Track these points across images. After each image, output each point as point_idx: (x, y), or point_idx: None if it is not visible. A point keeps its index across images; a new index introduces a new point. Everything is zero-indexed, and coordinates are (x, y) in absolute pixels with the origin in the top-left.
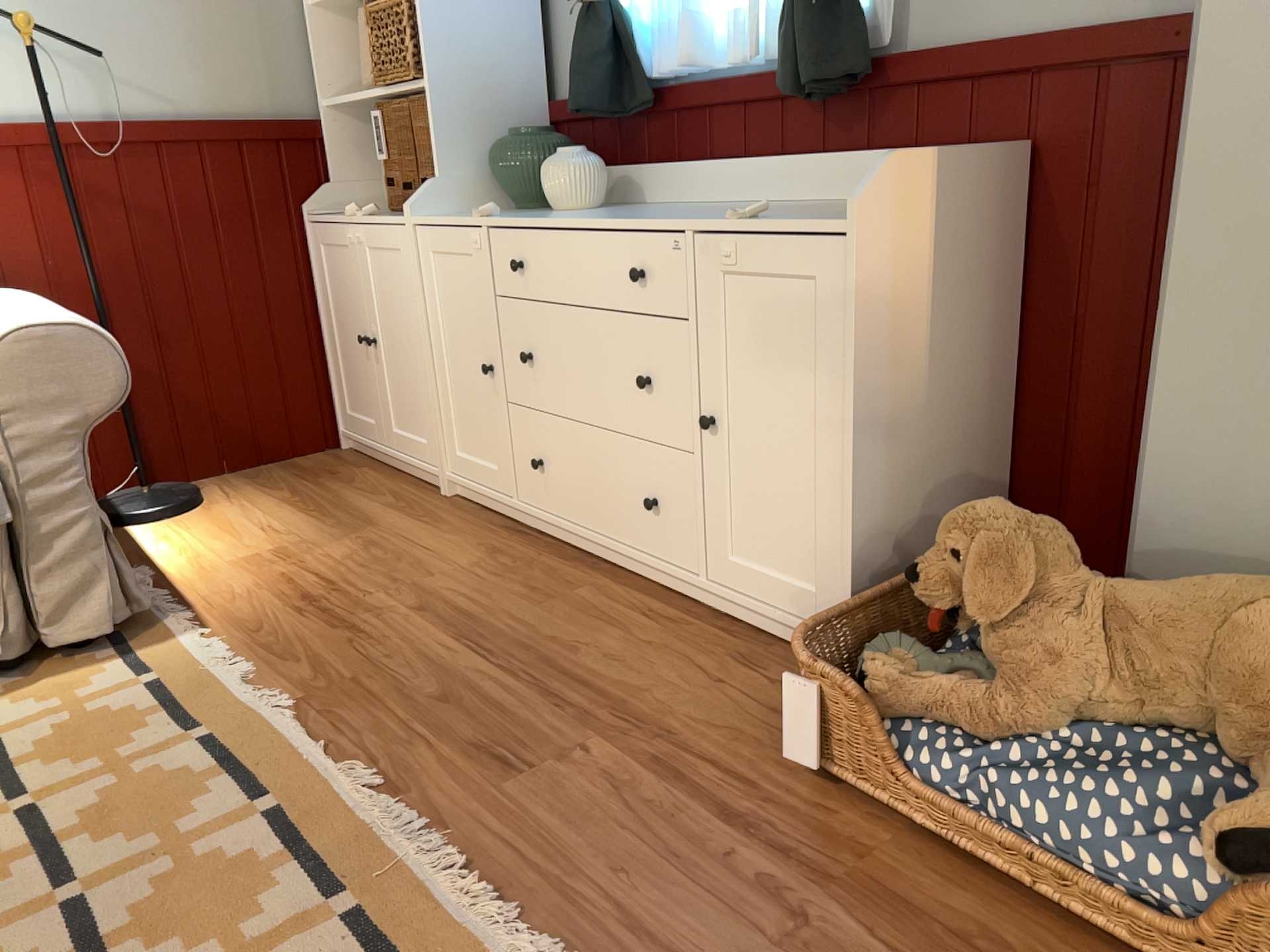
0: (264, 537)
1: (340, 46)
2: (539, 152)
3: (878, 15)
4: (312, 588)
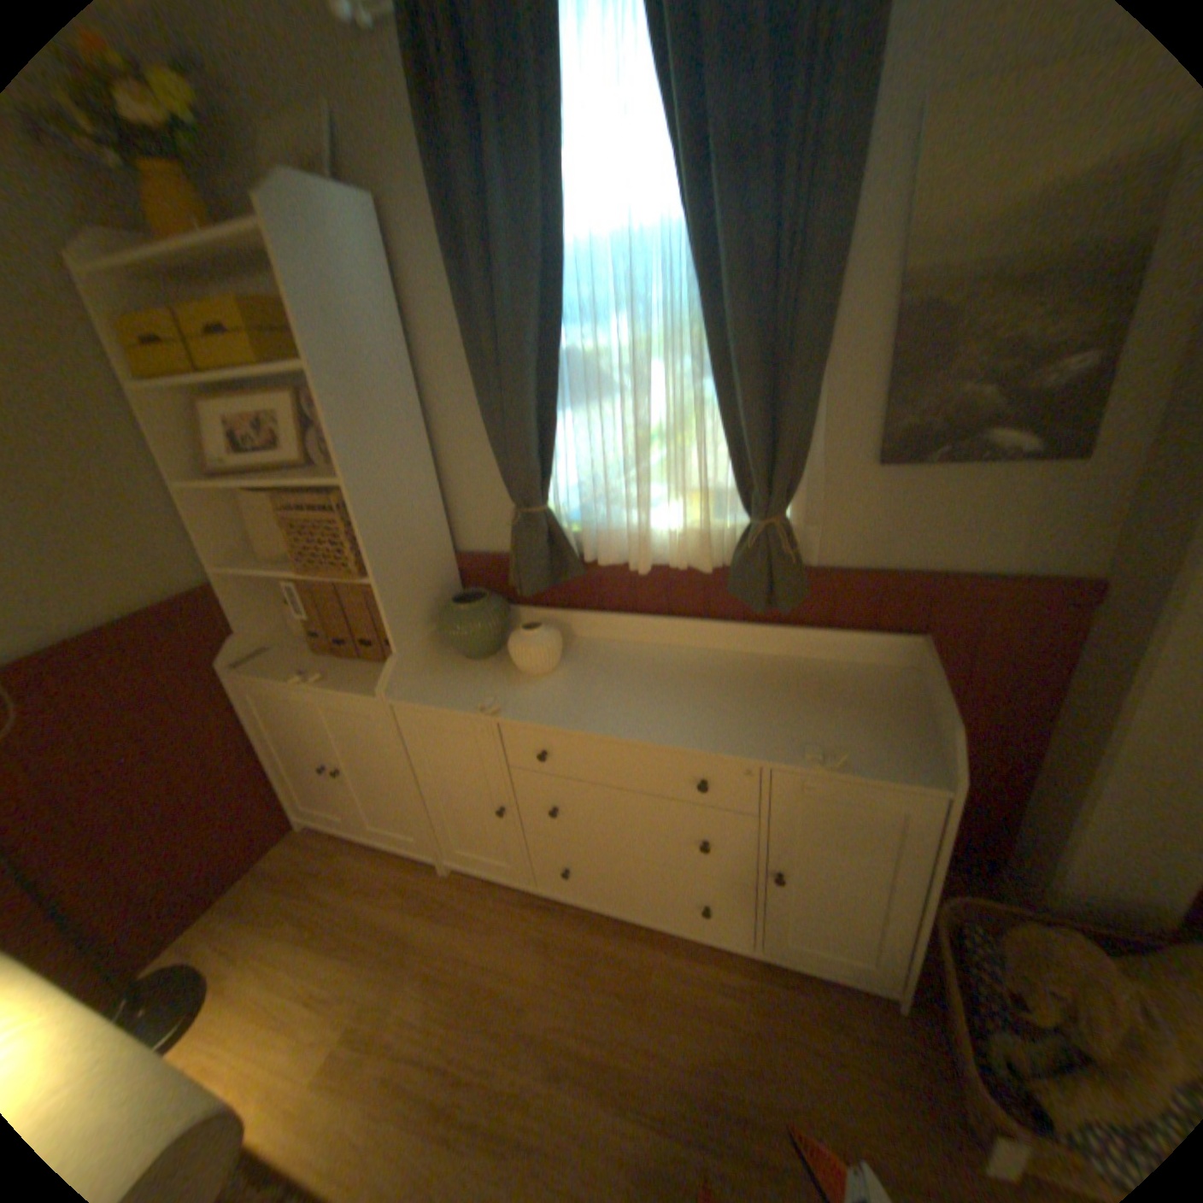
0: (316, 1017)
1: (212, 509)
2: (494, 618)
3: (808, 540)
4: (429, 1089)
